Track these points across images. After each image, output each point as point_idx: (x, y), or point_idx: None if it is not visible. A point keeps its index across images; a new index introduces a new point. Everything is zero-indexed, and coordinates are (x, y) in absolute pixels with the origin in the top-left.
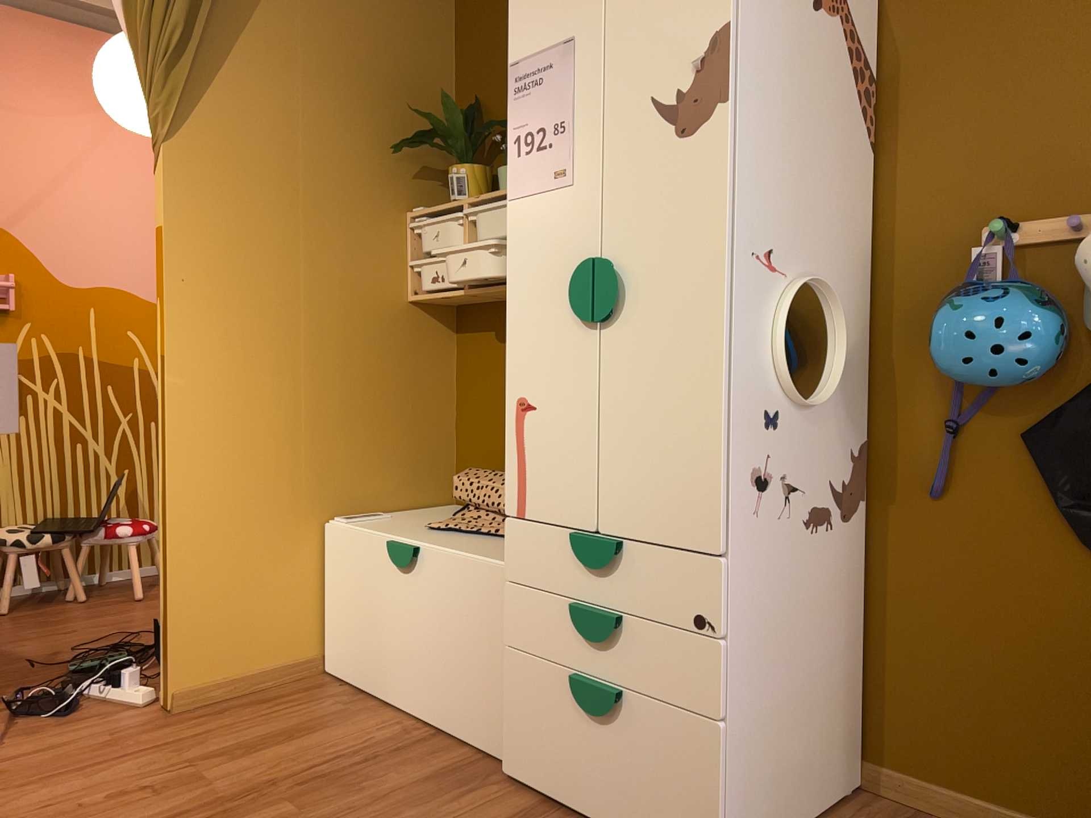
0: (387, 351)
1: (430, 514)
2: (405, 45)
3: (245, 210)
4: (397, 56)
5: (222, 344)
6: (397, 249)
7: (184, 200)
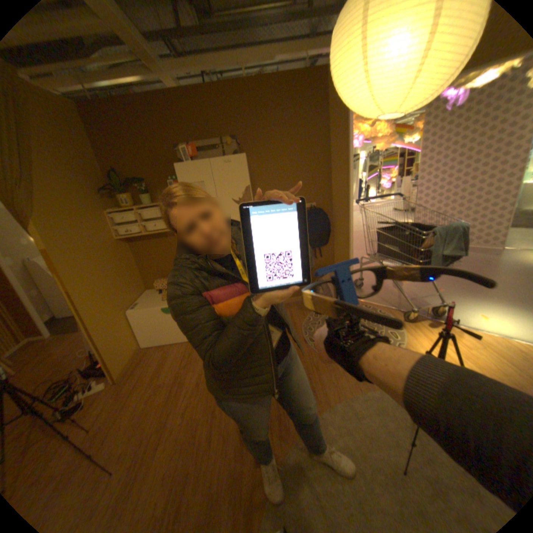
0: (116, 257)
1: (148, 296)
2: (78, 150)
3: (64, 232)
4: (78, 155)
5: (80, 280)
6: (105, 225)
7: (46, 237)
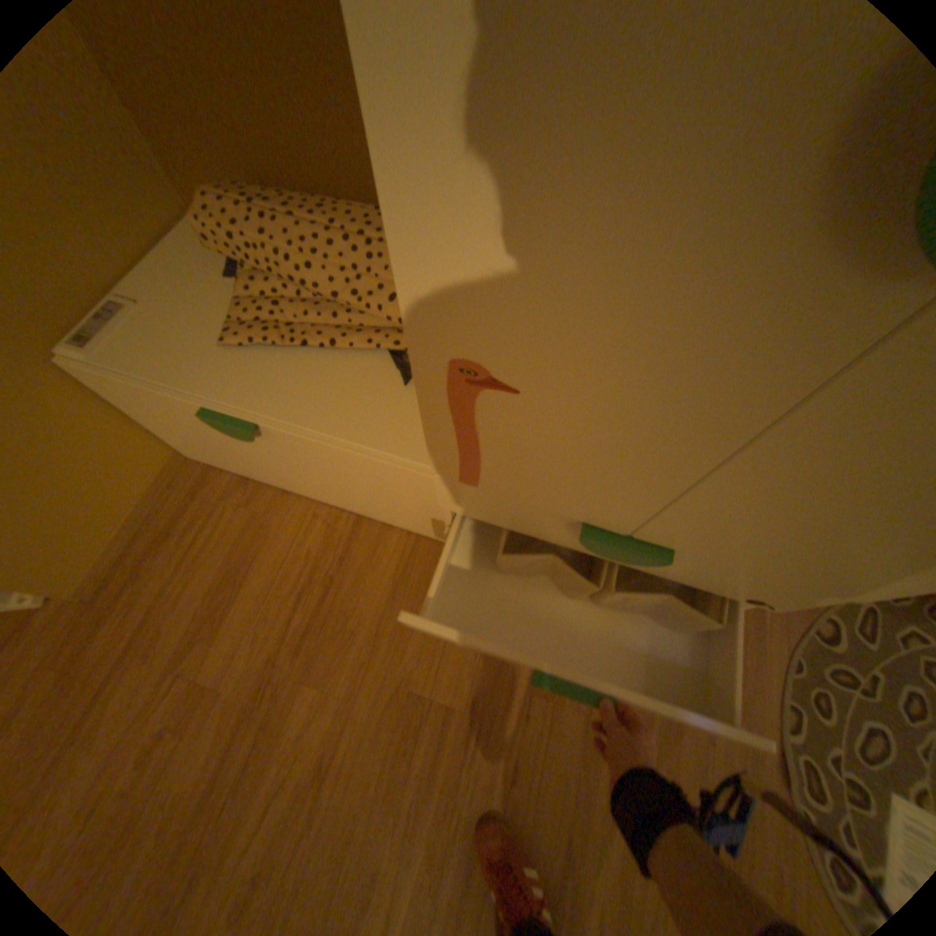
0: None
1: (184, 266)
2: None
3: None
4: None
5: None
6: None
7: None
